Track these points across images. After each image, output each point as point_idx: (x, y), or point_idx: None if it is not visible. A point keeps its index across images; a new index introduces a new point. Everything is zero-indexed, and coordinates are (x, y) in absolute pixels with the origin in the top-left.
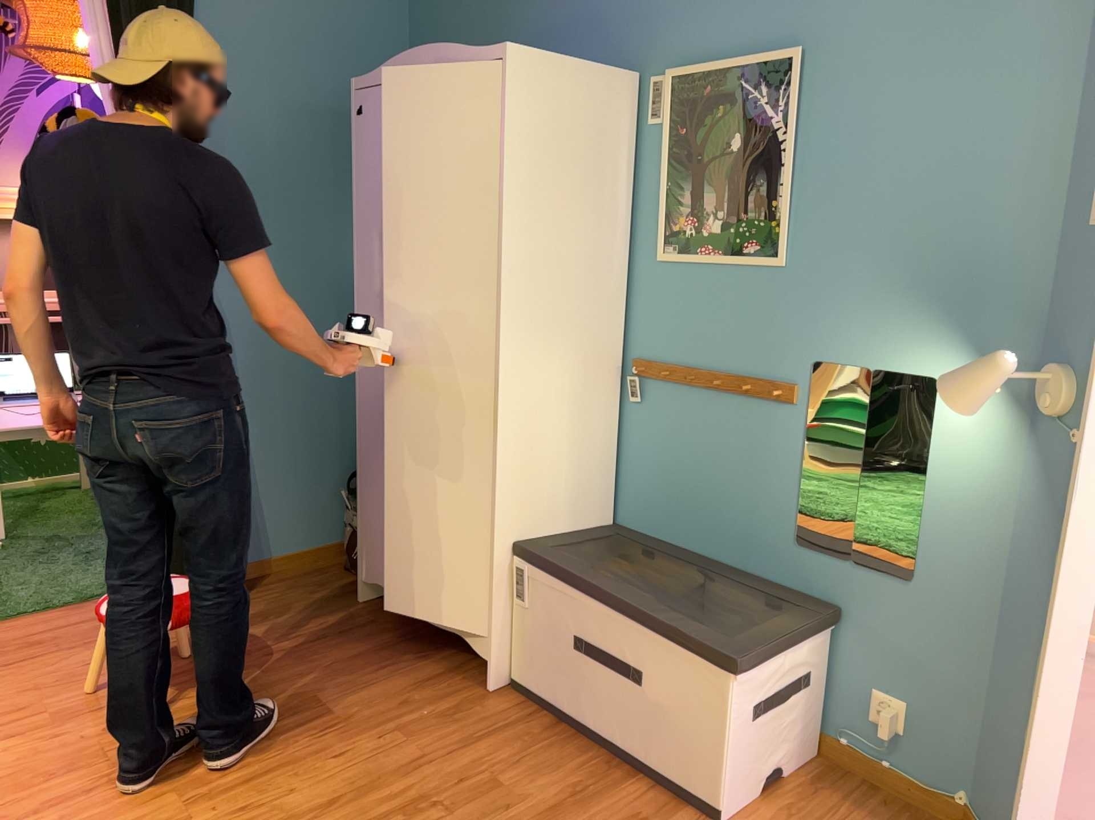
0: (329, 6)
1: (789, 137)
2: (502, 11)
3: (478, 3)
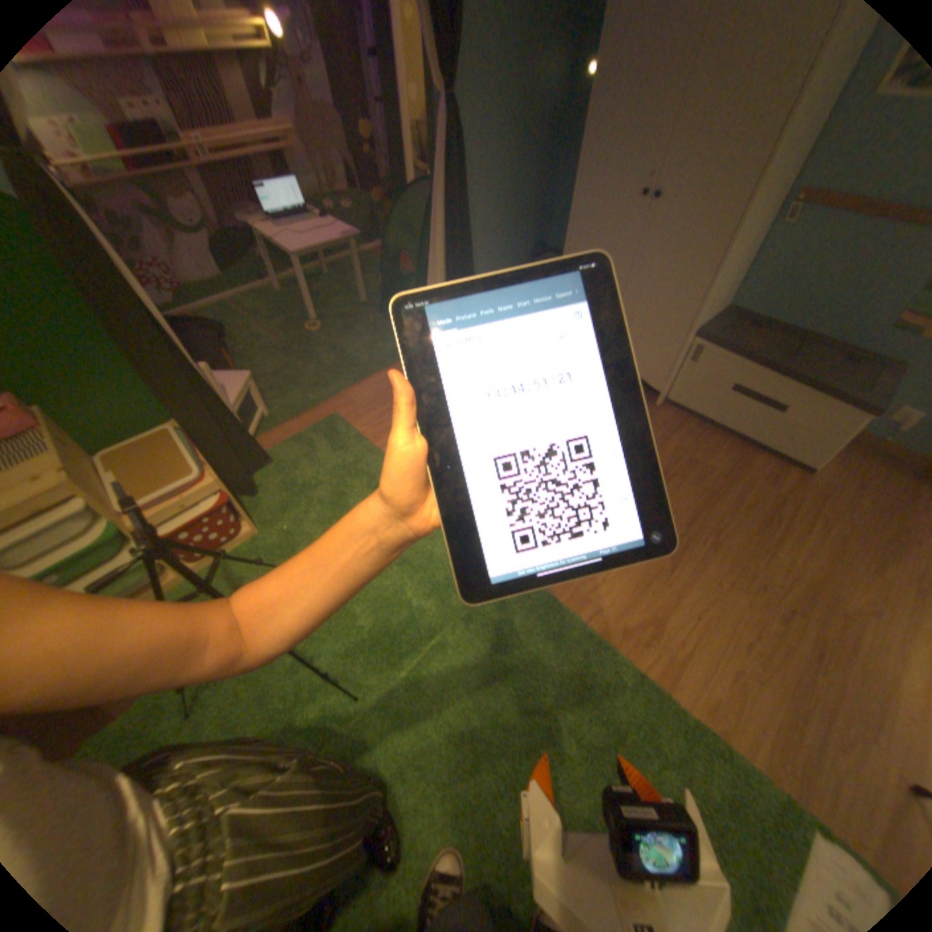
0: None
1: None
2: None
3: None
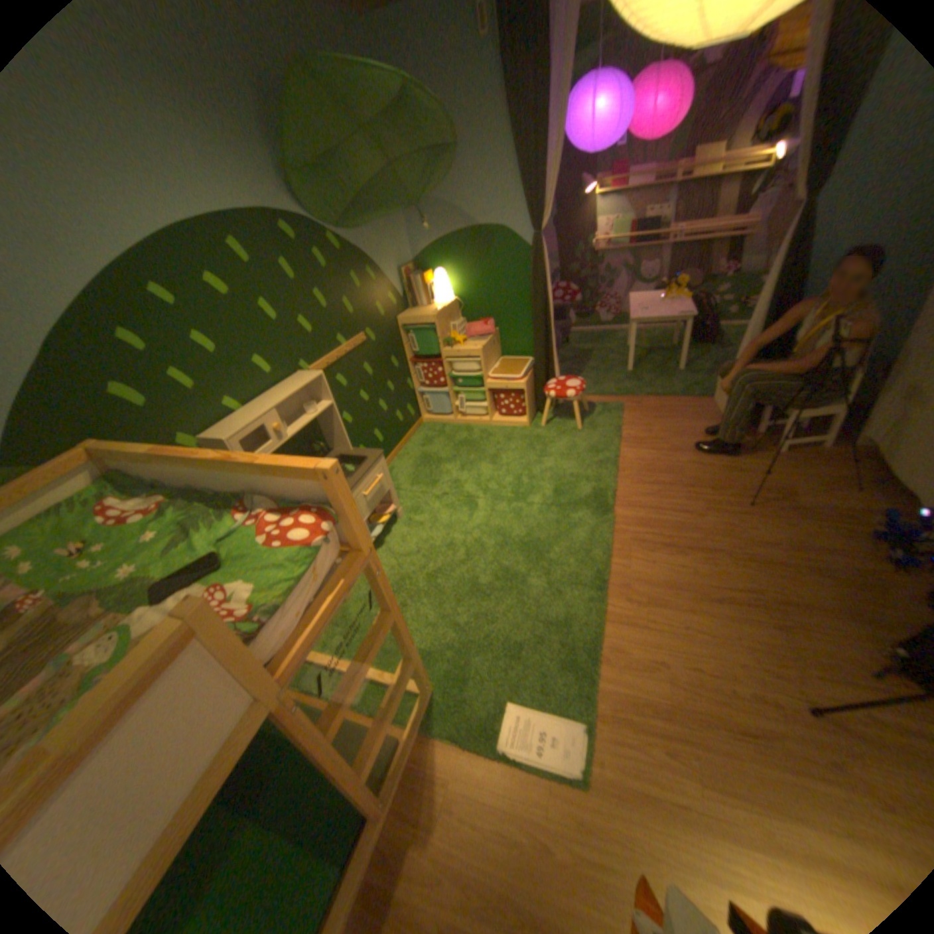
0: None
1: None
2: None
3: None
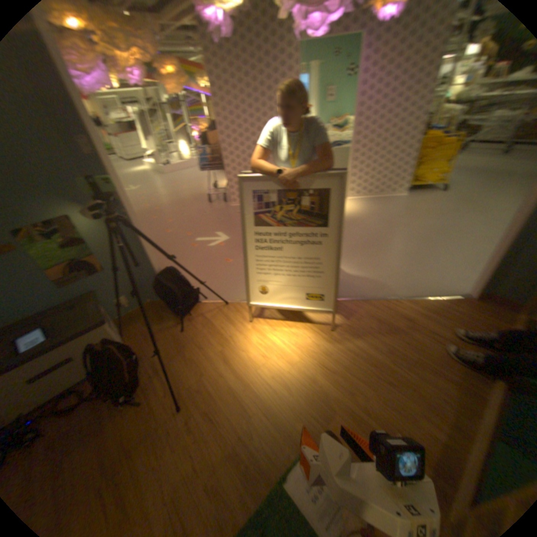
0: None
1: None
2: None
3: None
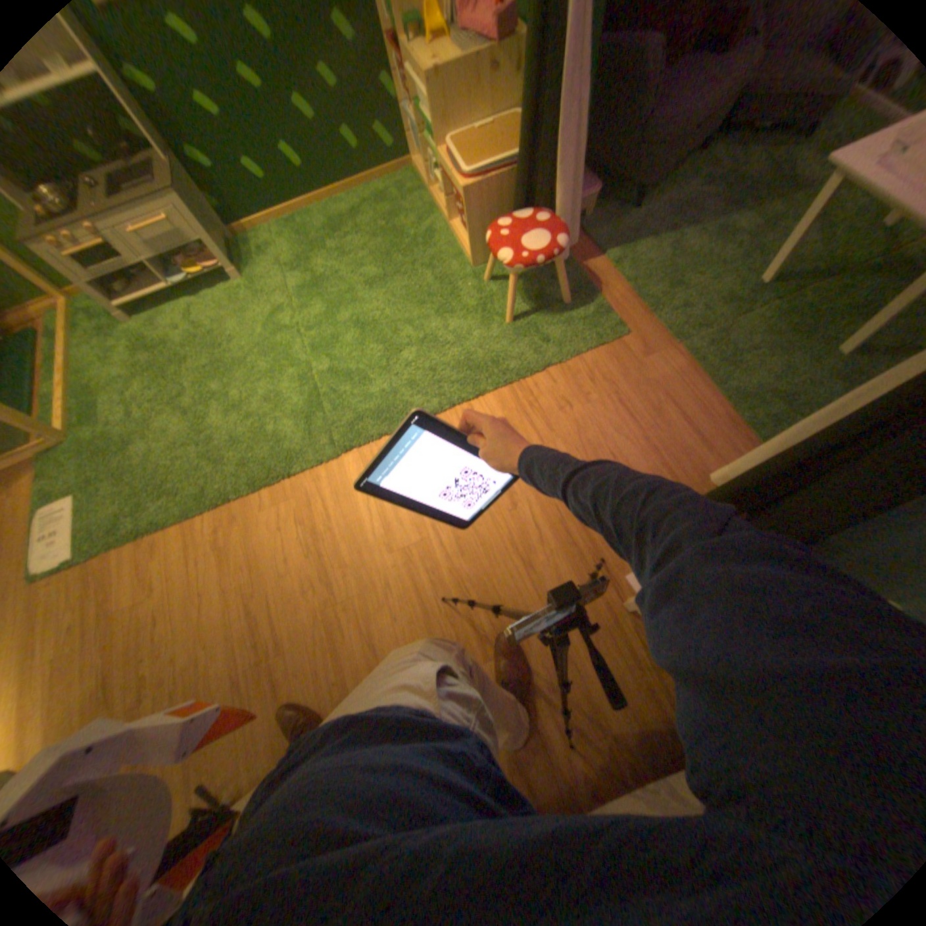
0: None
1: None
2: None
3: None
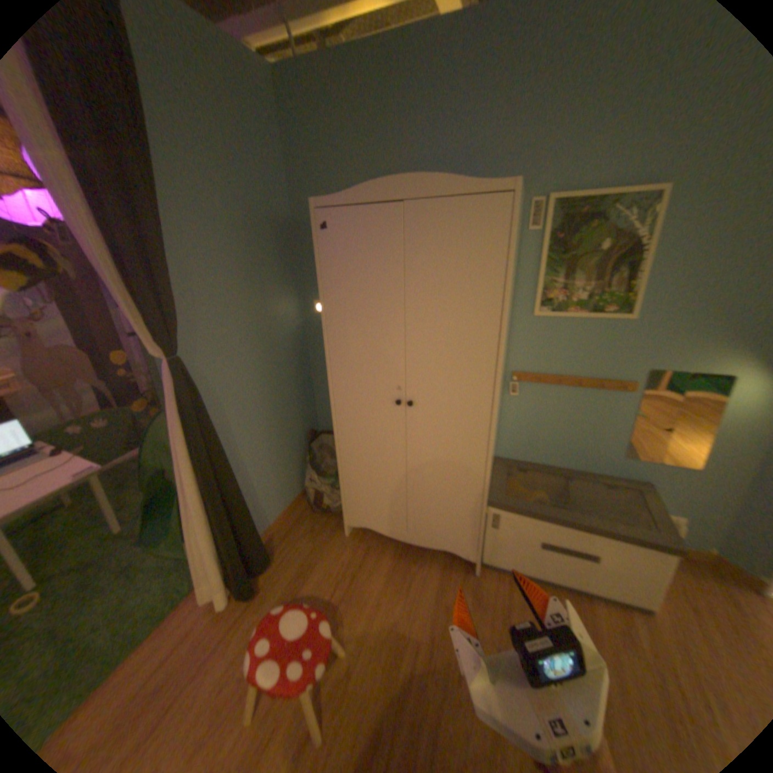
0: (234, 127)
1: (654, 240)
2: (383, 139)
3: (356, 131)
